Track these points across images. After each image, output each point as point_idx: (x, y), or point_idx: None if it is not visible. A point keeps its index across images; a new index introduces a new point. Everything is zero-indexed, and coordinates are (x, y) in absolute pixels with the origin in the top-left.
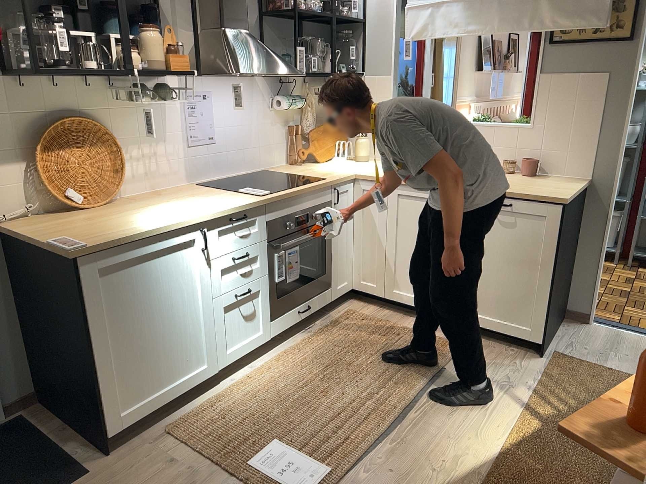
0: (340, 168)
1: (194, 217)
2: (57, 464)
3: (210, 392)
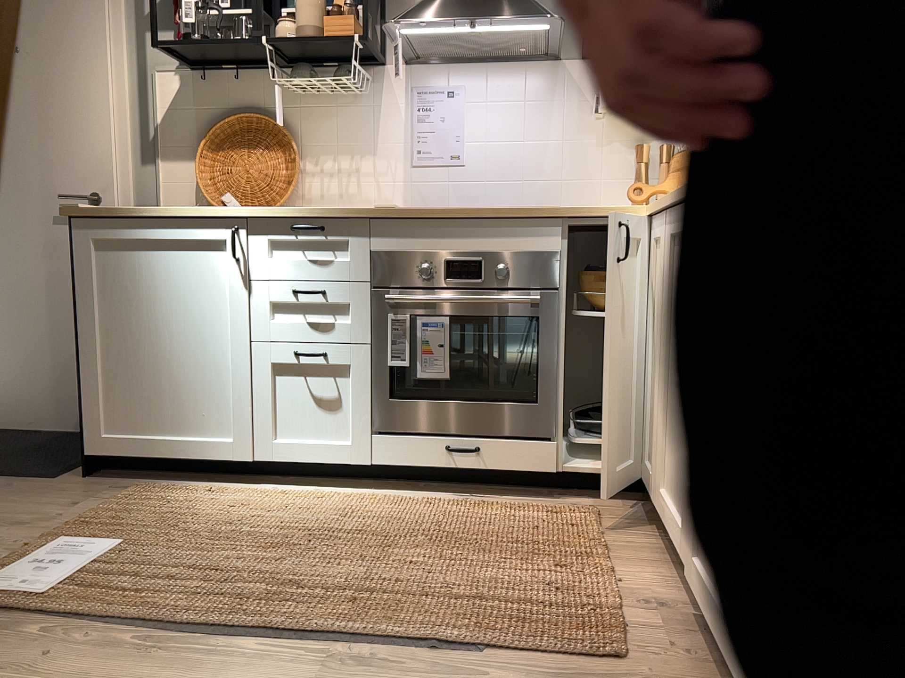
0: None
1: (228, 209)
2: (67, 464)
3: (237, 485)
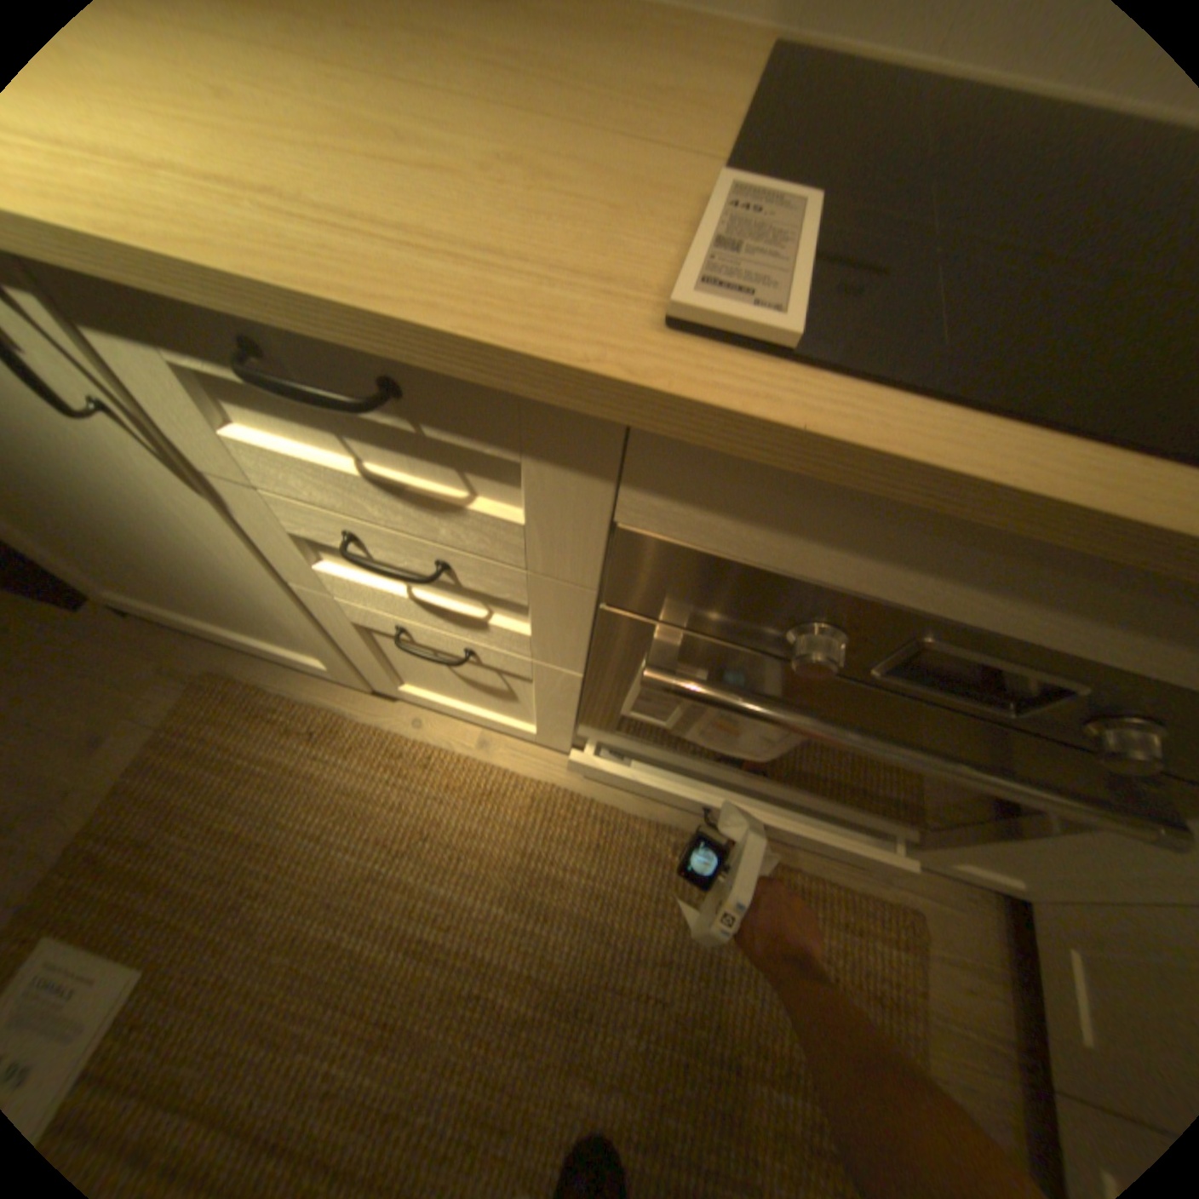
0: None
1: None
2: None
3: (359, 691)
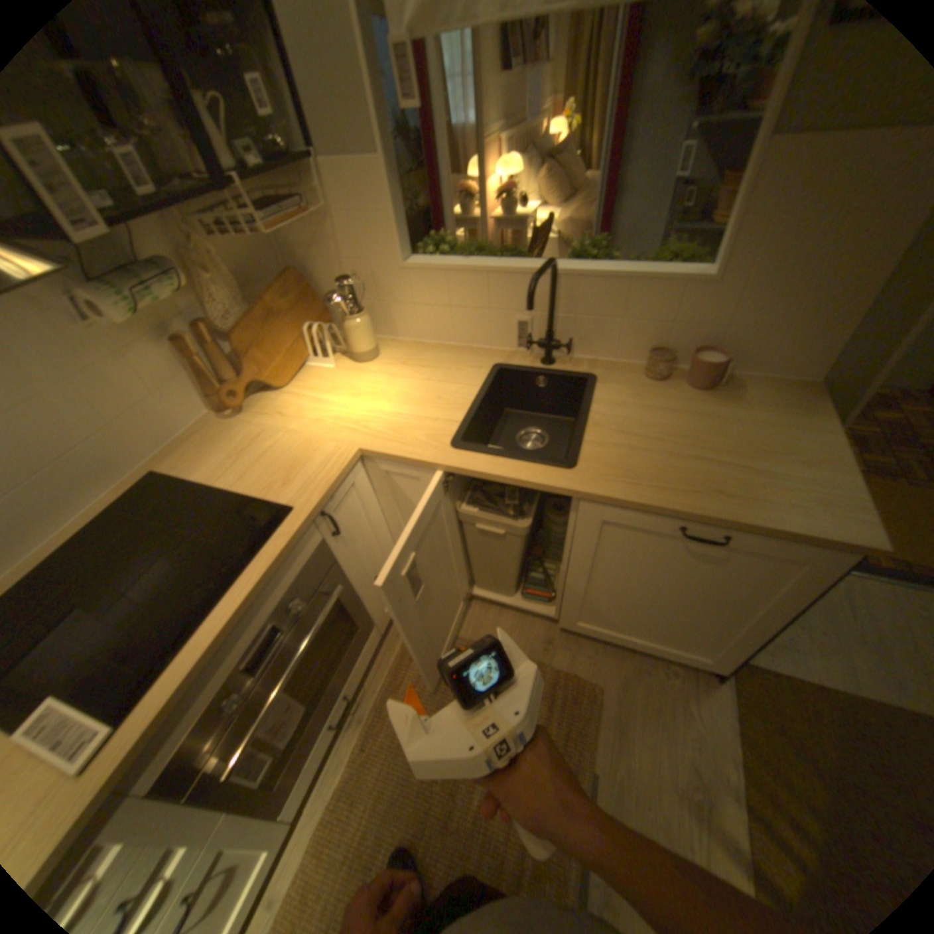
0: (324, 413)
1: None
2: None
3: None
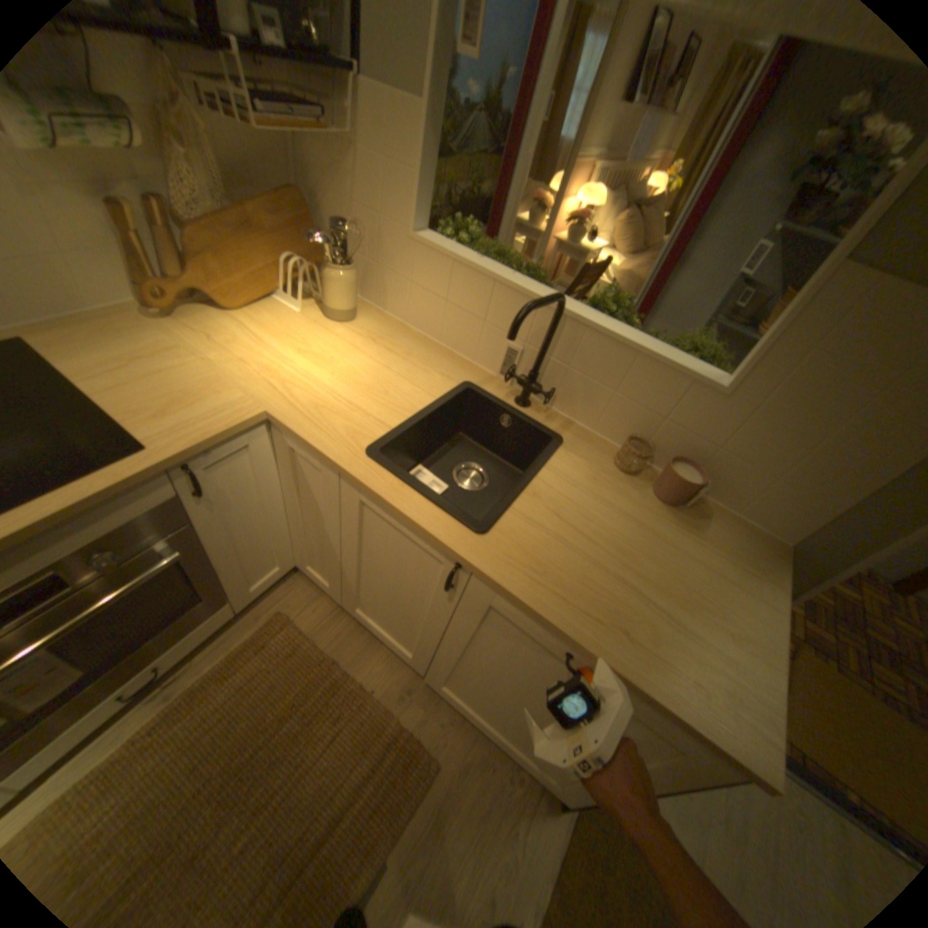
0: (256, 358)
1: None
2: None
3: None
